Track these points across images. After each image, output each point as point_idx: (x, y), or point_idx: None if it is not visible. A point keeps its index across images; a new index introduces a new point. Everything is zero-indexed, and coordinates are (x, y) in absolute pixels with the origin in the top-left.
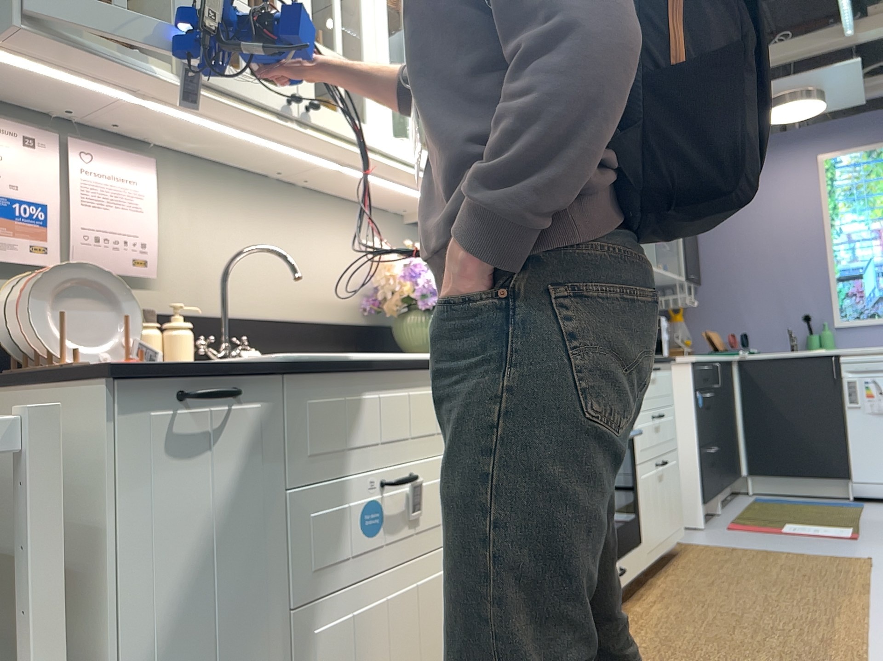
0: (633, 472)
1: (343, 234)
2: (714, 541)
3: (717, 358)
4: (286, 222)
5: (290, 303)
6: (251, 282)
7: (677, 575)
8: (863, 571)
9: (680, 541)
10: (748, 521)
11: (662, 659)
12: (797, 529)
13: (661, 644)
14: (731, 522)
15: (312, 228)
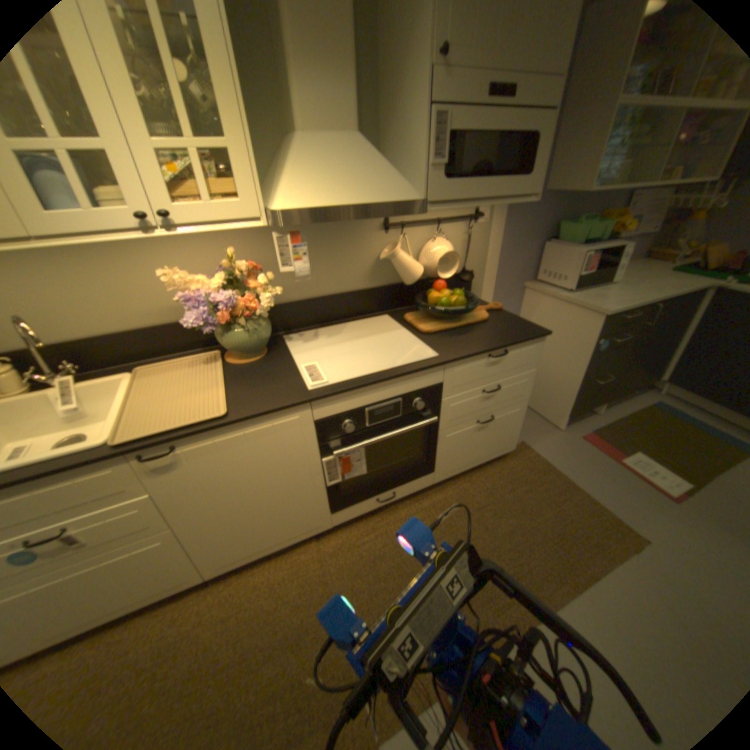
0: (430, 438)
1: (168, 250)
2: (550, 451)
3: (663, 299)
4: (96, 257)
5: (125, 319)
6: (78, 314)
7: (472, 485)
8: (618, 558)
9: (526, 441)
10: (611, 434)
11: (356, 577)
12: (638, 464)
13: (373, 560)
14: (594, 431)
15: (128, 254)
